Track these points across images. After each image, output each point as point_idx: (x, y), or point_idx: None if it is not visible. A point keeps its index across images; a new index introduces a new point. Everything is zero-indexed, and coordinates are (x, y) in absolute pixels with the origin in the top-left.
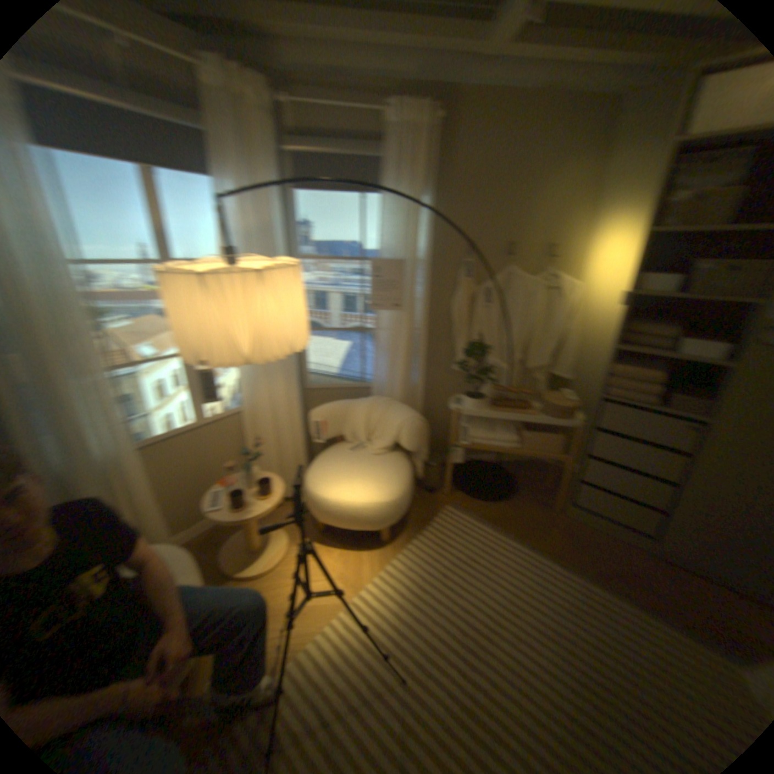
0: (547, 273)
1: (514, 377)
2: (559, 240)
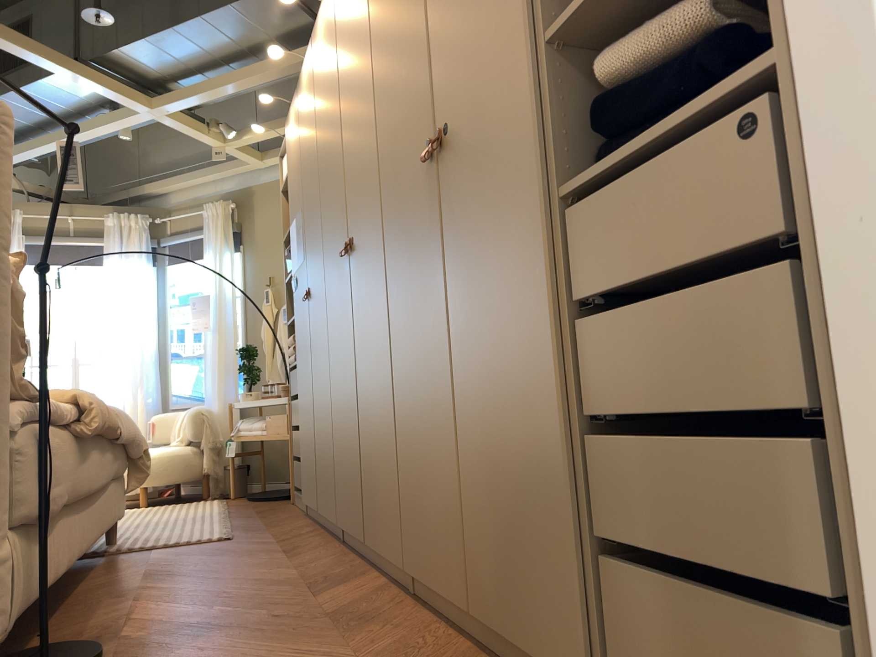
0: None
1: None
2: None
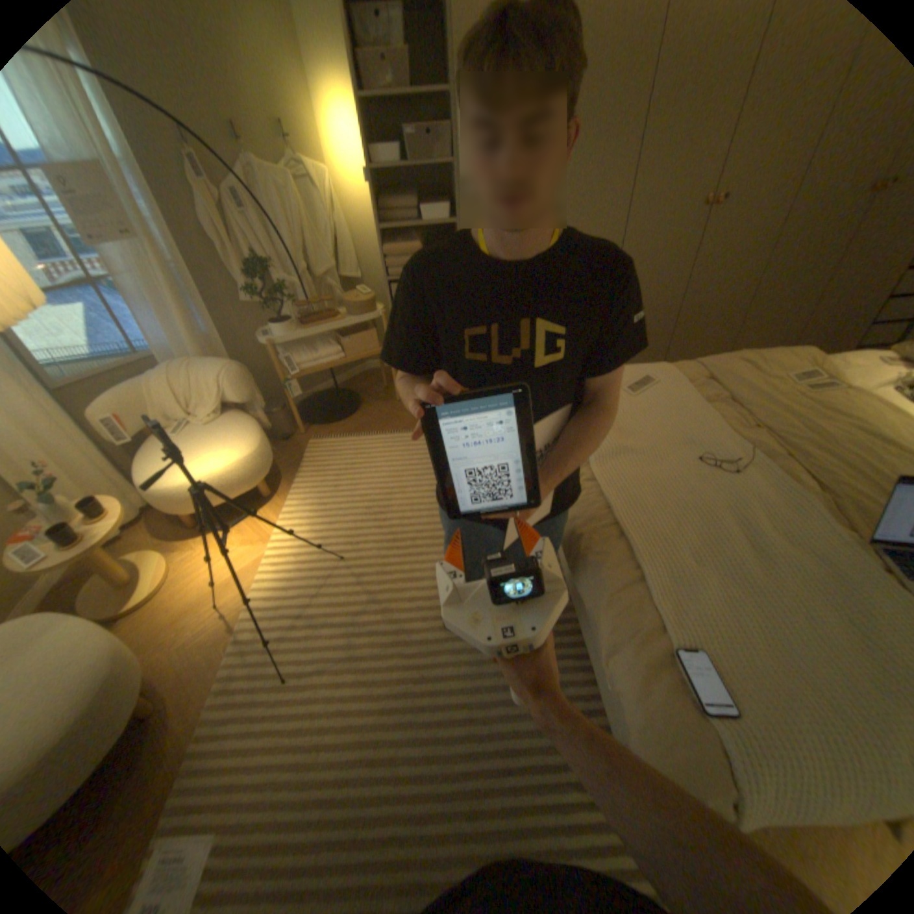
0: (284, 159)
1: (305, 292)
2: (278, 114)
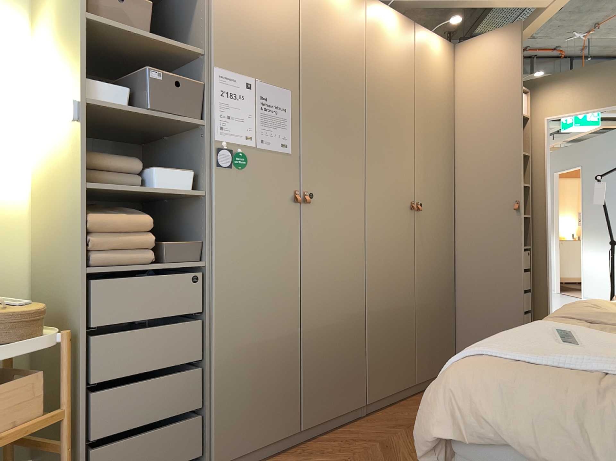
0: None
1: None
2: None
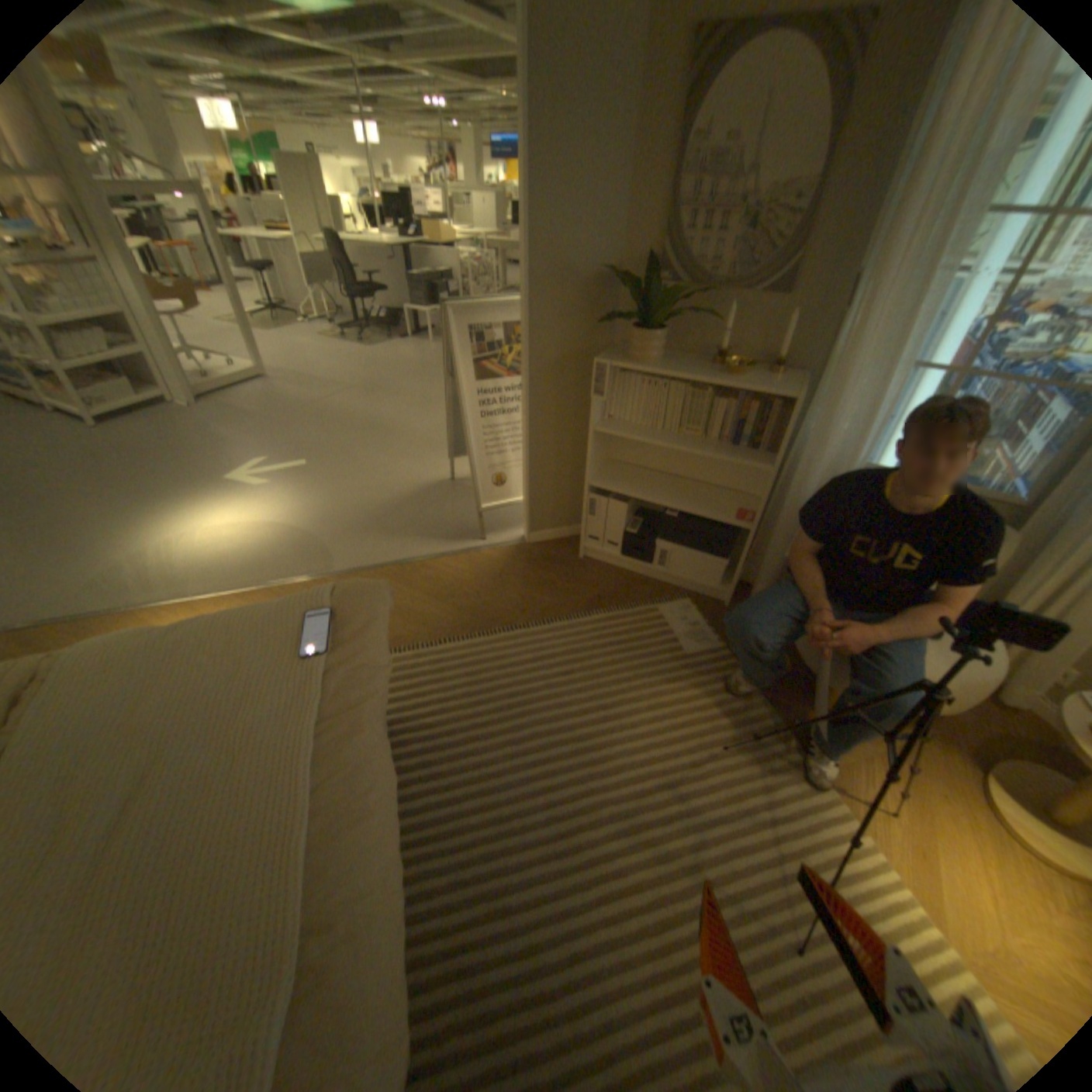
0: None
1: None
2: None
